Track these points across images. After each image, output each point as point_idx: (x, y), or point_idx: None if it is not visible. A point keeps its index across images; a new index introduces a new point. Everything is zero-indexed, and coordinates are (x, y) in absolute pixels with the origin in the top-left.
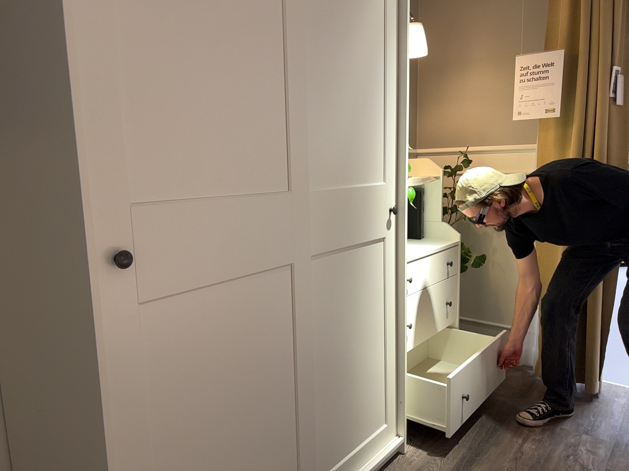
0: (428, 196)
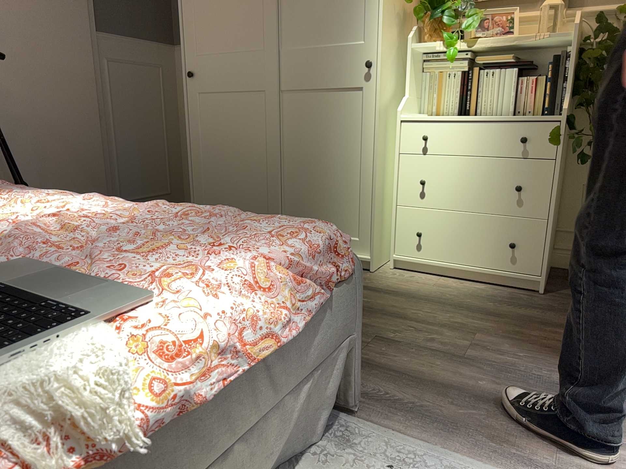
0: (571, 59)
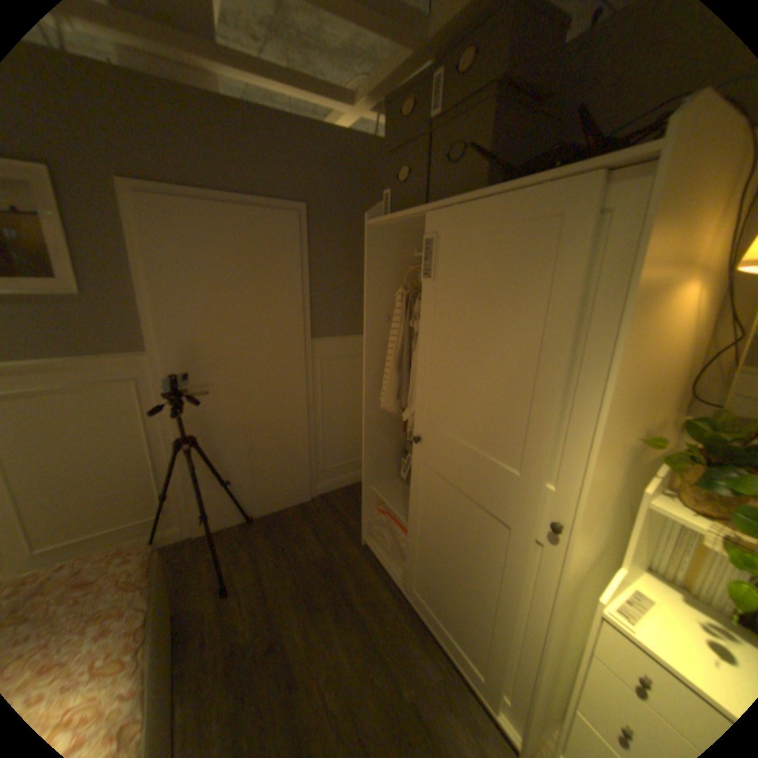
0: None
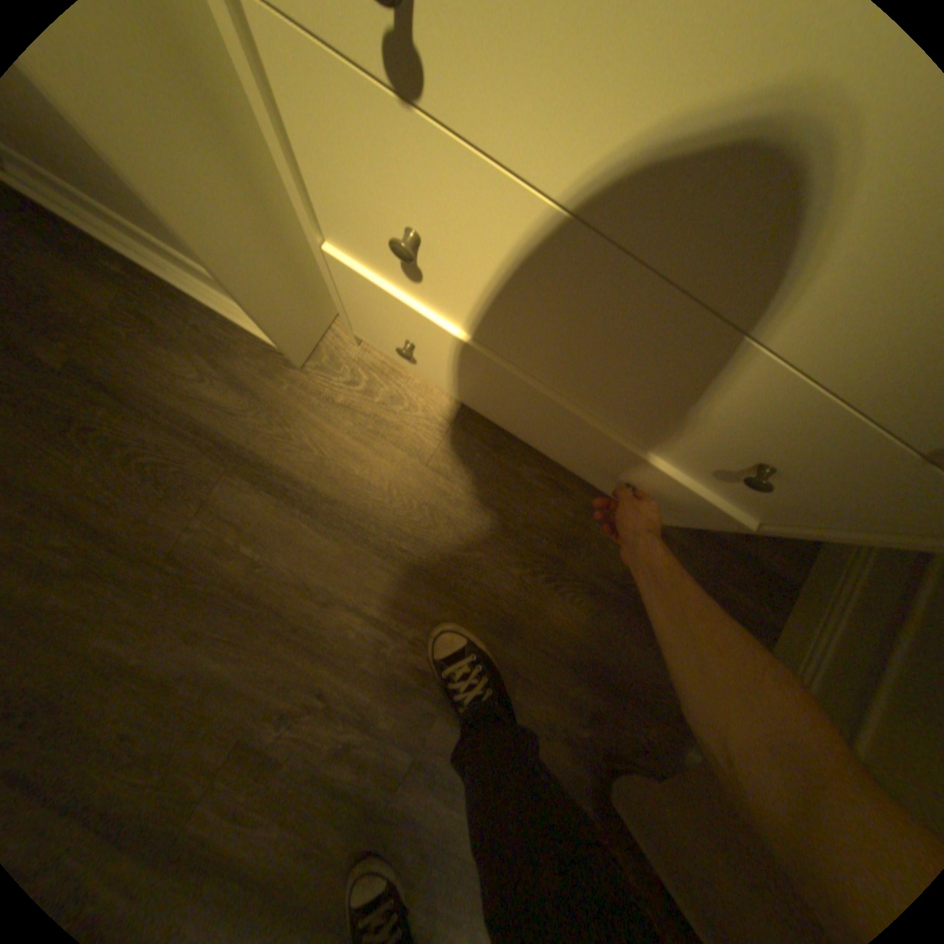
0: None
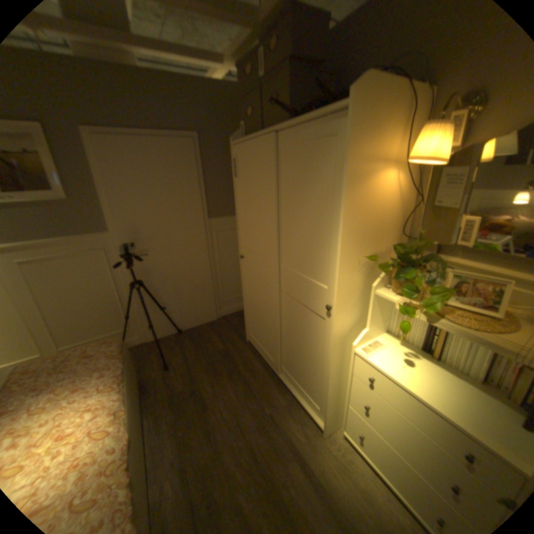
0: None
